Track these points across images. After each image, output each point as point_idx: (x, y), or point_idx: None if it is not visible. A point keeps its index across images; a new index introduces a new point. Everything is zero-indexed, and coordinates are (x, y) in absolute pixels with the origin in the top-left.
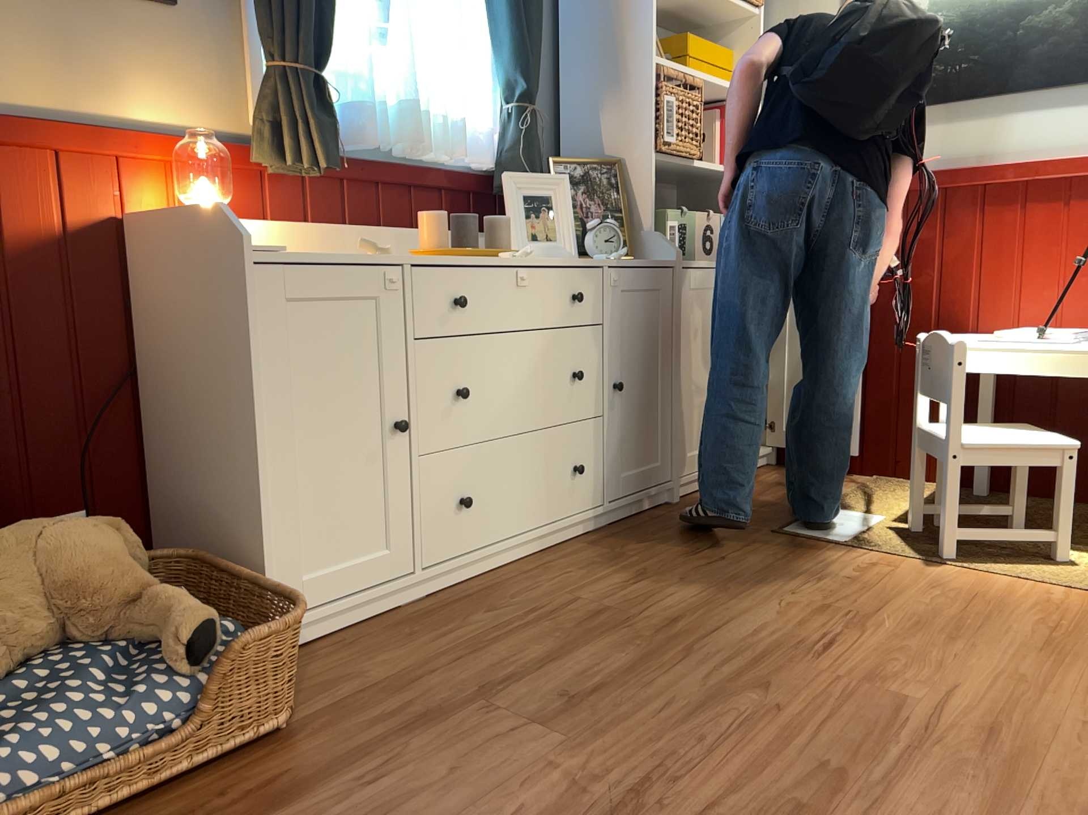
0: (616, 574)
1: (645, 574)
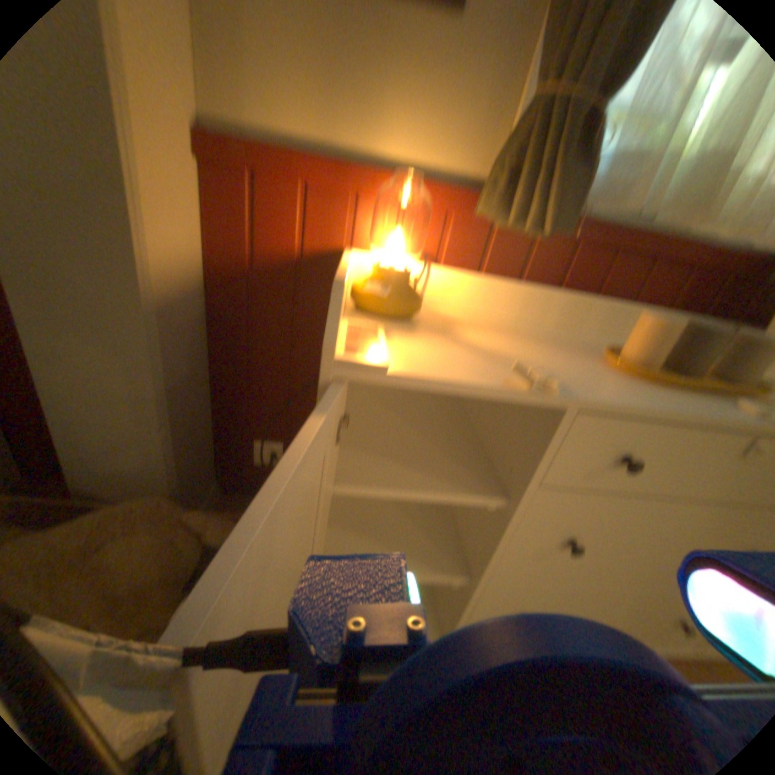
0: None
1: None
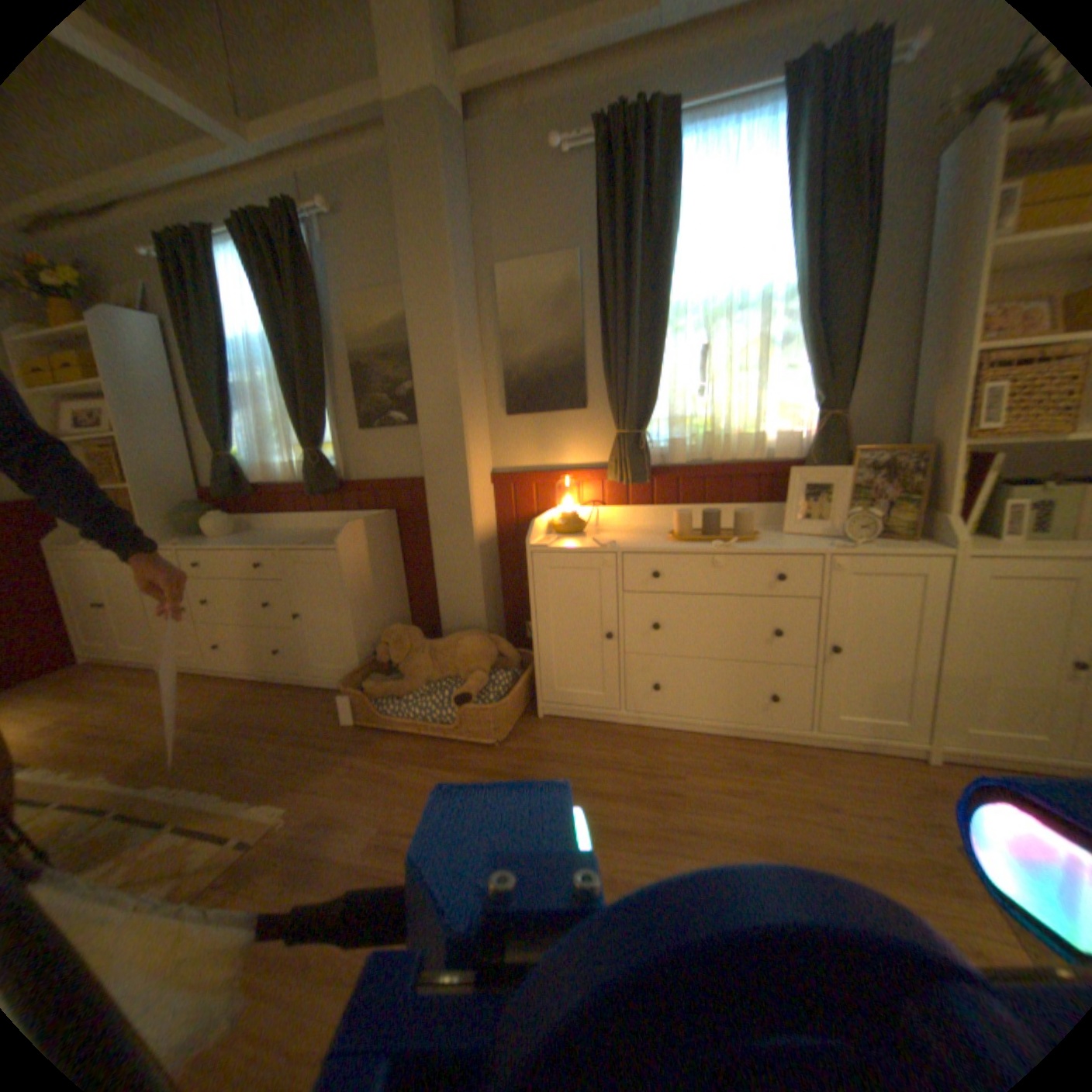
0: (739, 782)
1: (758, 795)
